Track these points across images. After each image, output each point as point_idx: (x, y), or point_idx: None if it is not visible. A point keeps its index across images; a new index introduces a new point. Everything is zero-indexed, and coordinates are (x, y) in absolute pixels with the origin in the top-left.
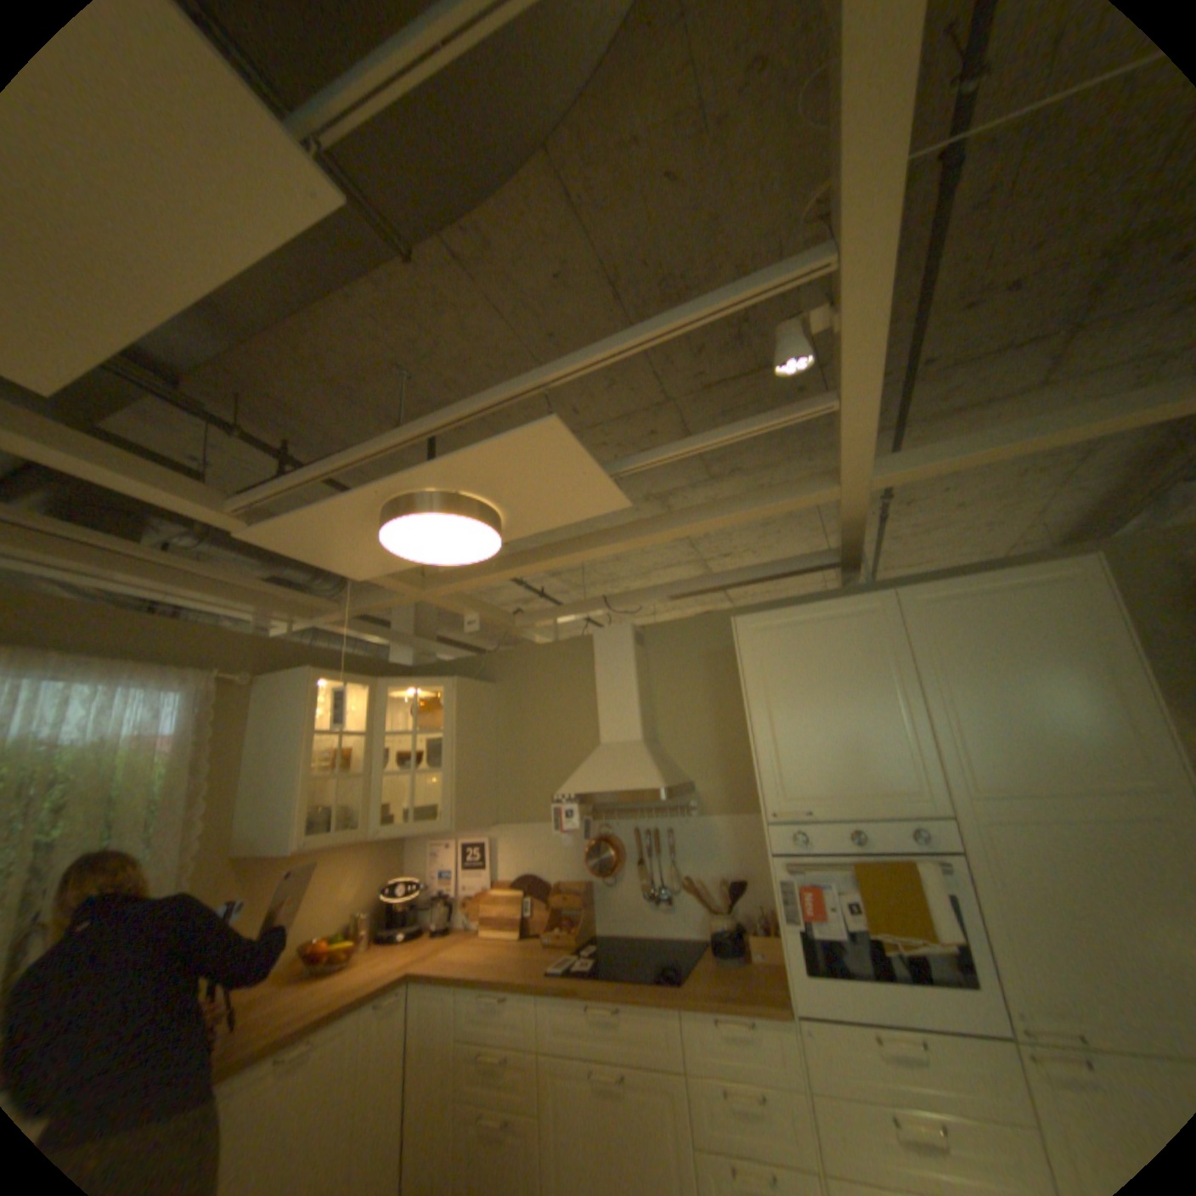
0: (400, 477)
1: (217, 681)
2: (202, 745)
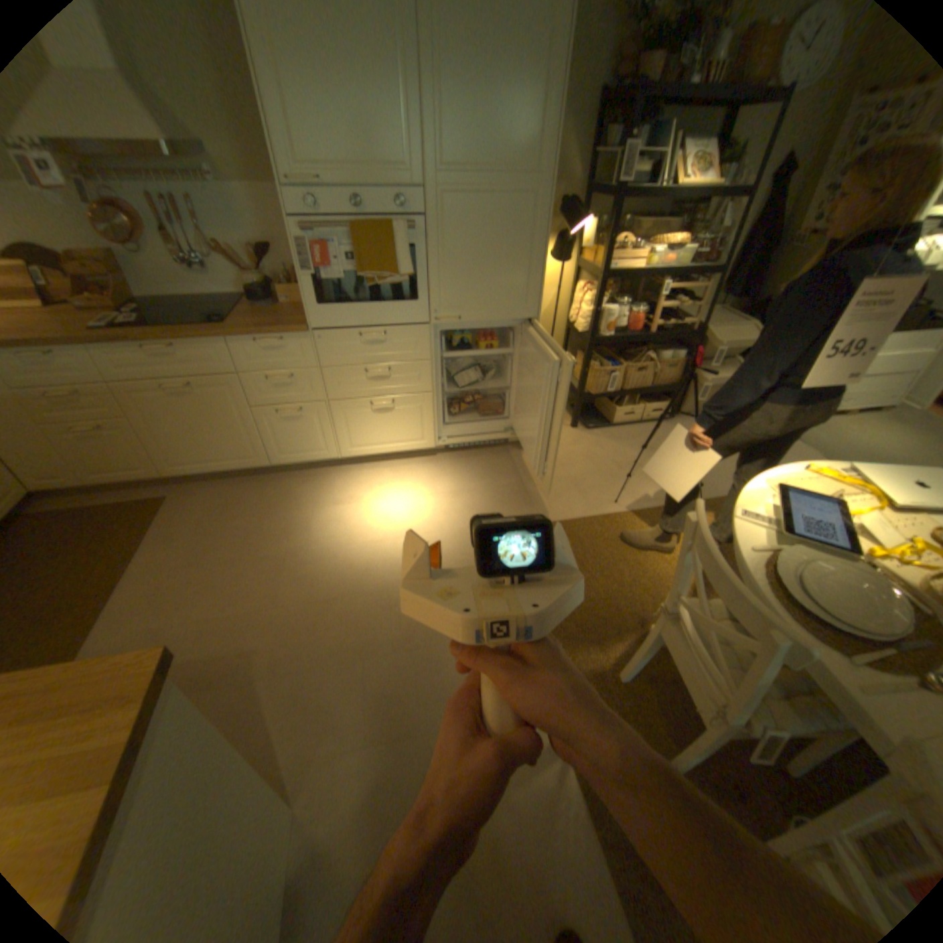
0: None
1: None
2: None
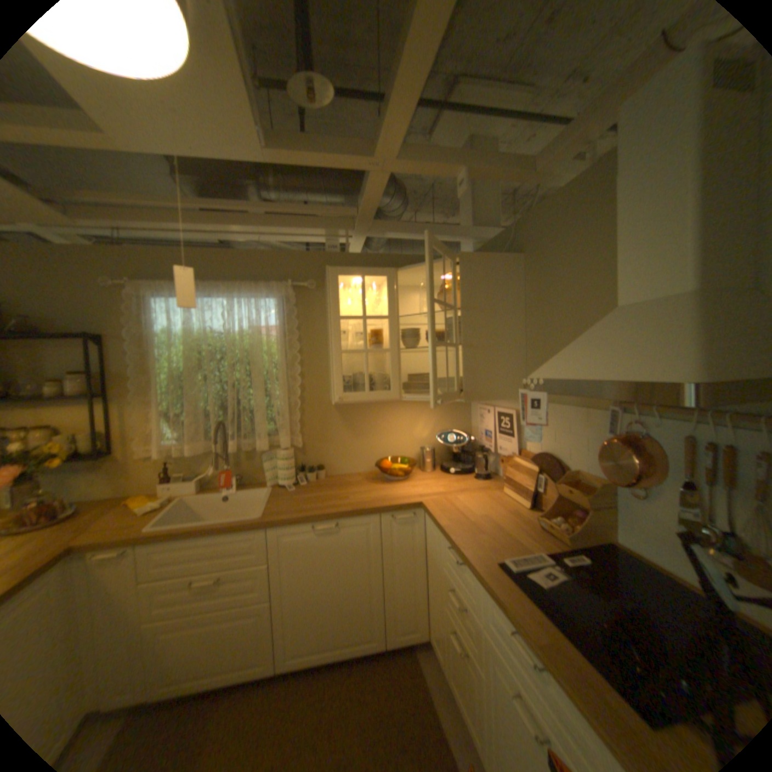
0: None
1: (301, 287)
2: (300, 329)
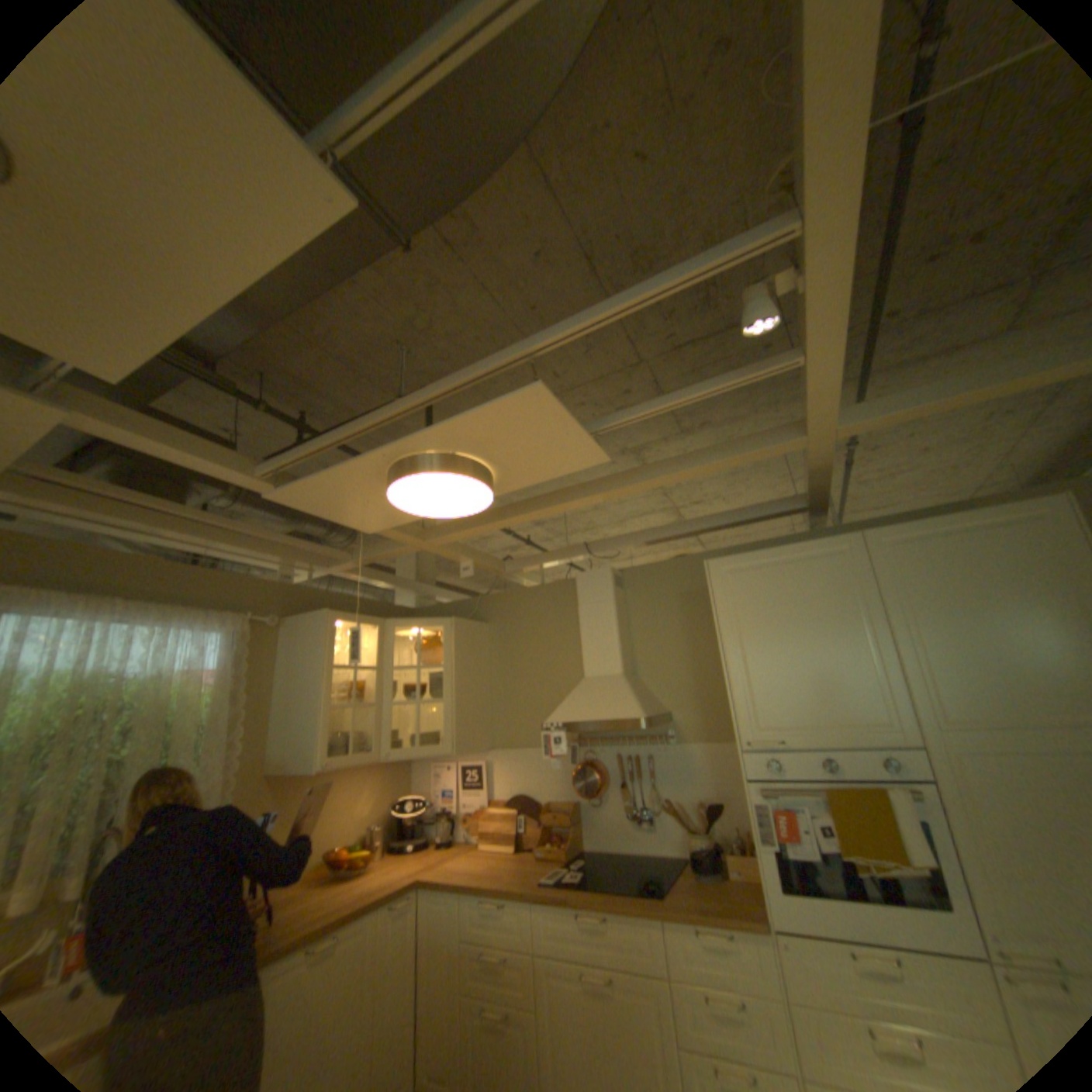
0: (404, 442)
1: (250, 623)
2: (239, 678)
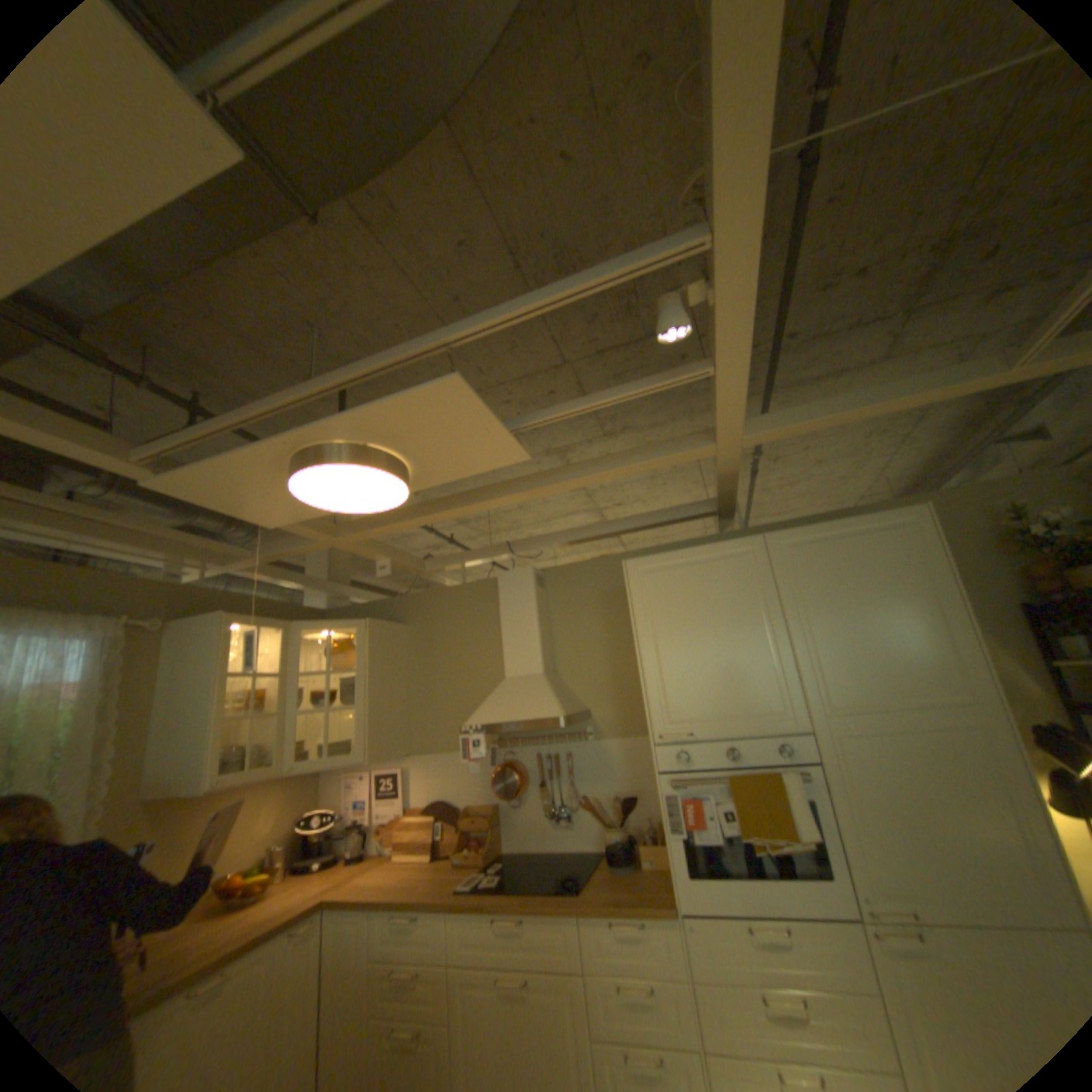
0: (308, 429)
1: (126, 628)
2: (110, 690)
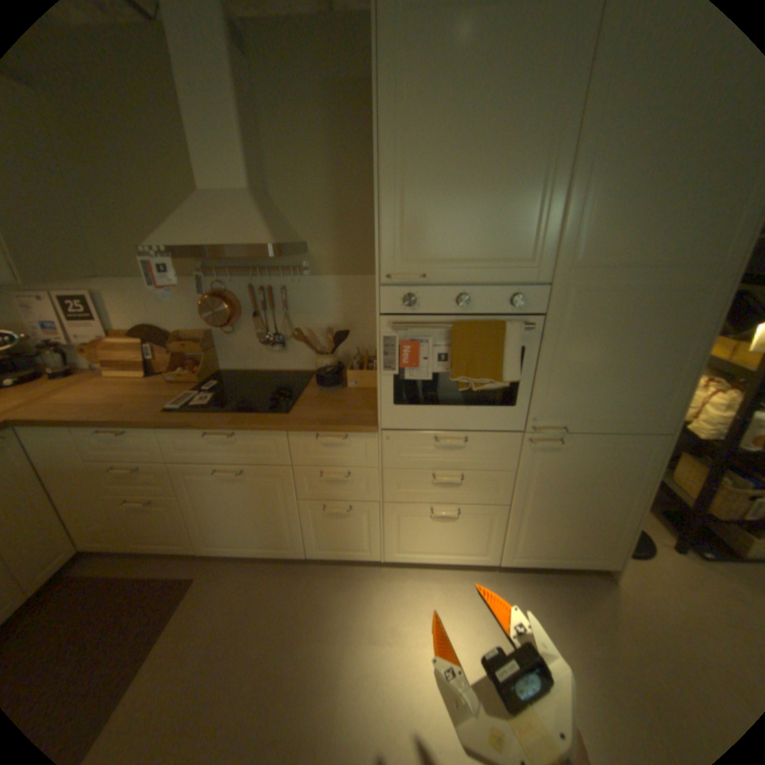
0: None
1: None
2: None
